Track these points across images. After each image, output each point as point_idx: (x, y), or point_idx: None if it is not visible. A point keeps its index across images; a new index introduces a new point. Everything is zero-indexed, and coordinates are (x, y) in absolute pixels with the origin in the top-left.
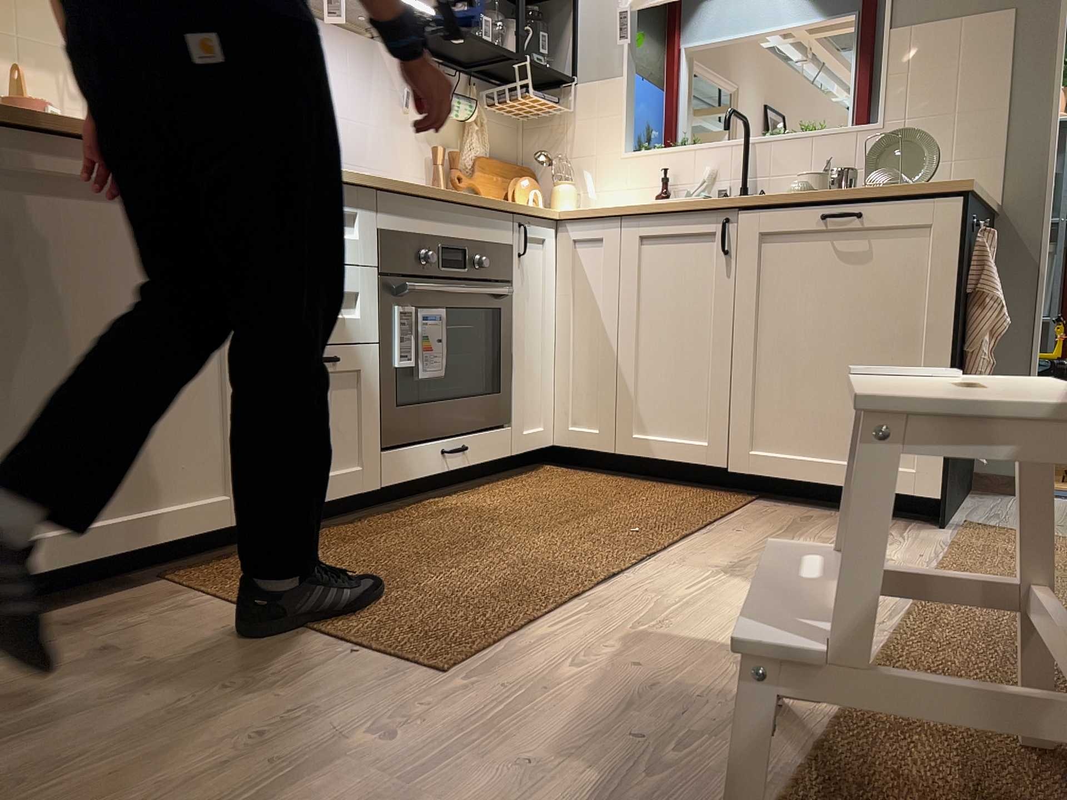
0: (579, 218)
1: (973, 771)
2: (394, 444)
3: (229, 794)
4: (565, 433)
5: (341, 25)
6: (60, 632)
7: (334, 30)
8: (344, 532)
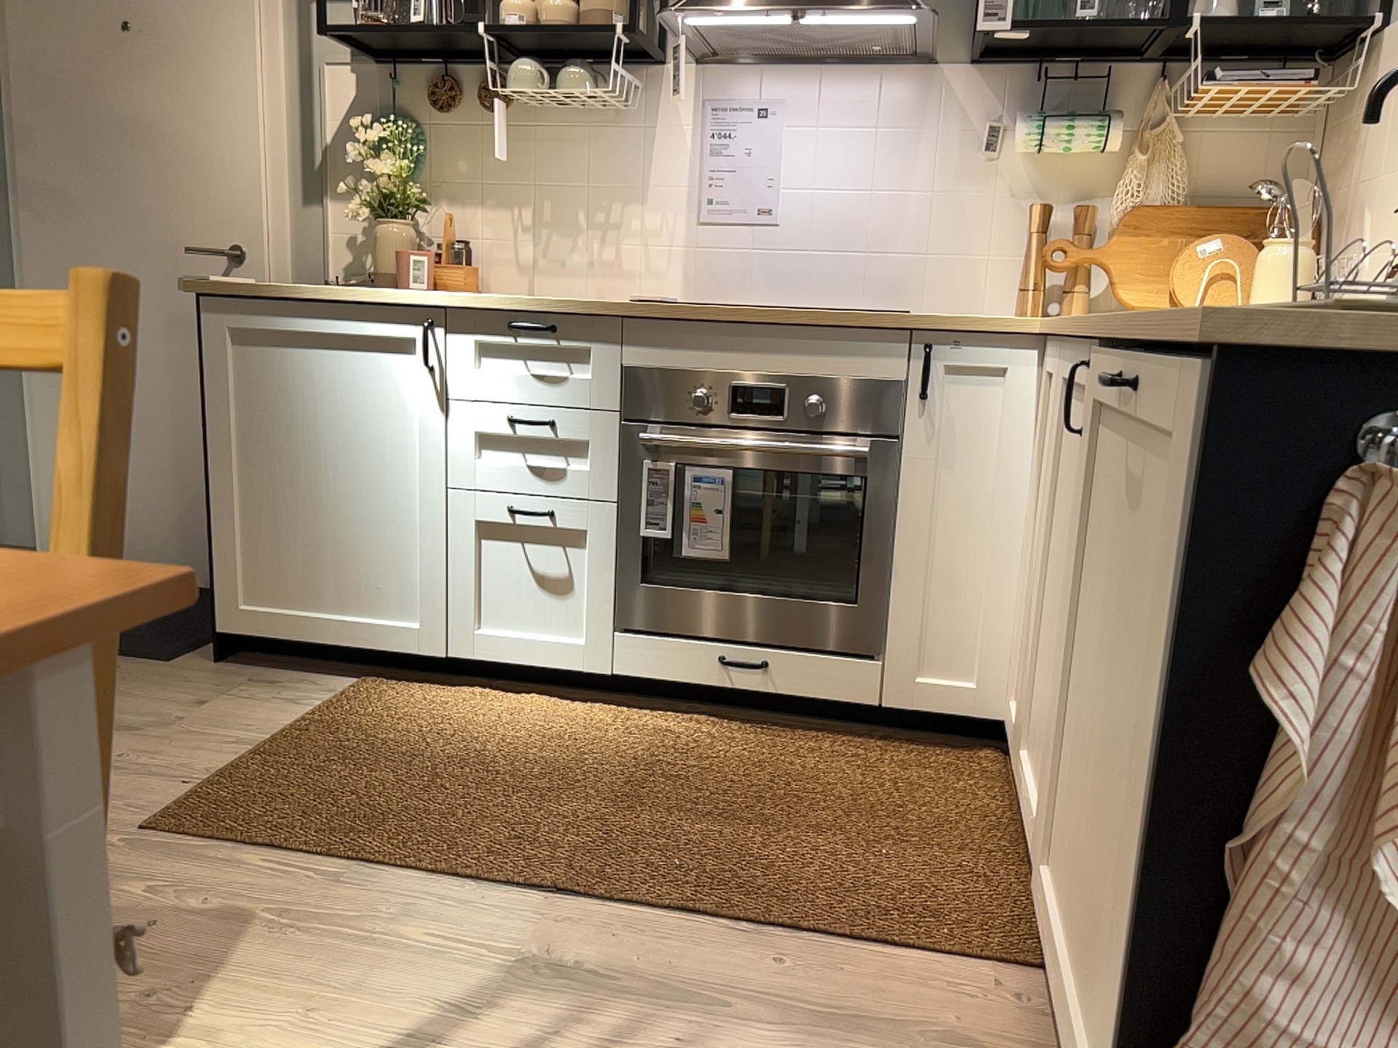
0: (1051, 340)
1: None
2: (658, 633)
3: None
4: (1011, 710)
5: (867, 59)
6: (237, 683)
7: (873, 64)
8: (547, 709)
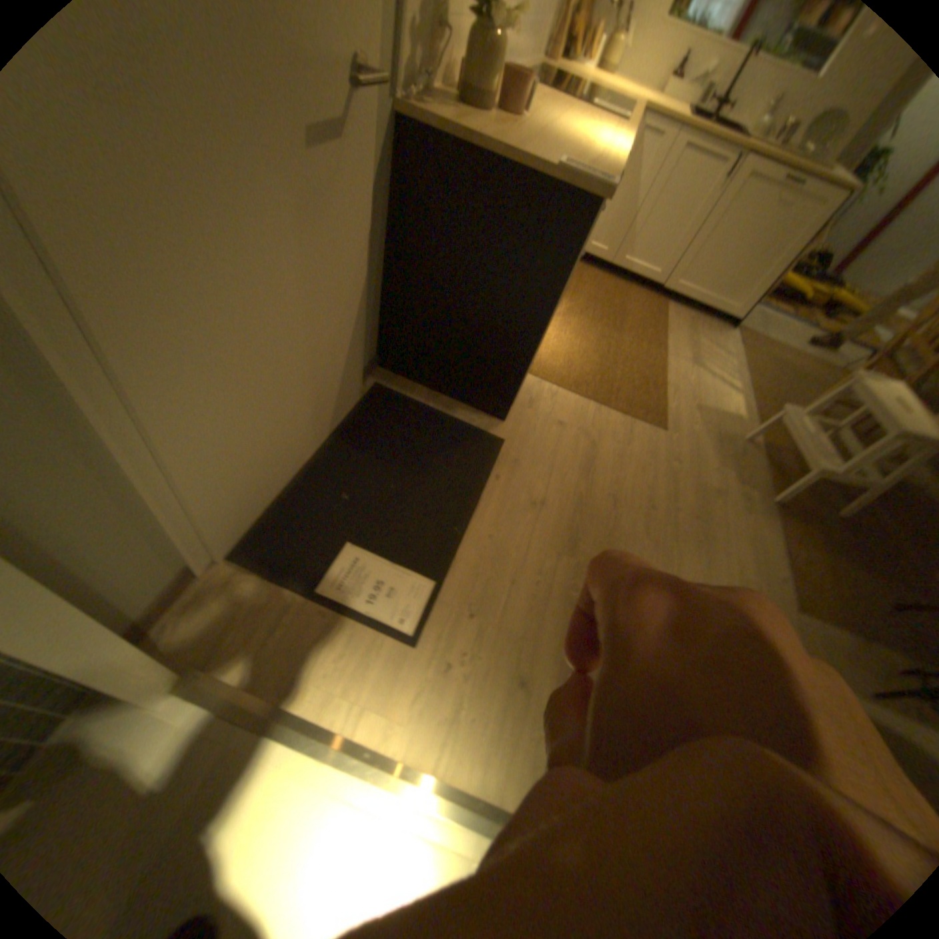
0: (655, 110)
1: (796, 459)
2: None
3: (665, 485)
4: None
5: None
6: (531, 411)
7: None
8: None
